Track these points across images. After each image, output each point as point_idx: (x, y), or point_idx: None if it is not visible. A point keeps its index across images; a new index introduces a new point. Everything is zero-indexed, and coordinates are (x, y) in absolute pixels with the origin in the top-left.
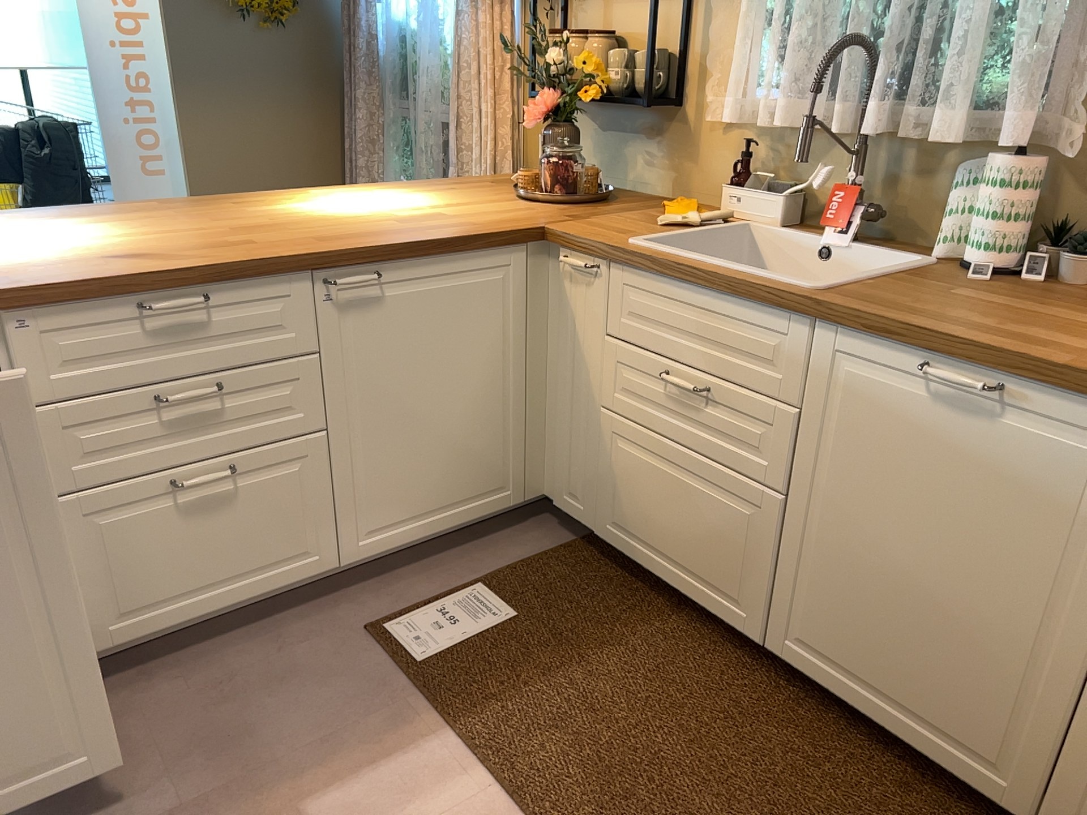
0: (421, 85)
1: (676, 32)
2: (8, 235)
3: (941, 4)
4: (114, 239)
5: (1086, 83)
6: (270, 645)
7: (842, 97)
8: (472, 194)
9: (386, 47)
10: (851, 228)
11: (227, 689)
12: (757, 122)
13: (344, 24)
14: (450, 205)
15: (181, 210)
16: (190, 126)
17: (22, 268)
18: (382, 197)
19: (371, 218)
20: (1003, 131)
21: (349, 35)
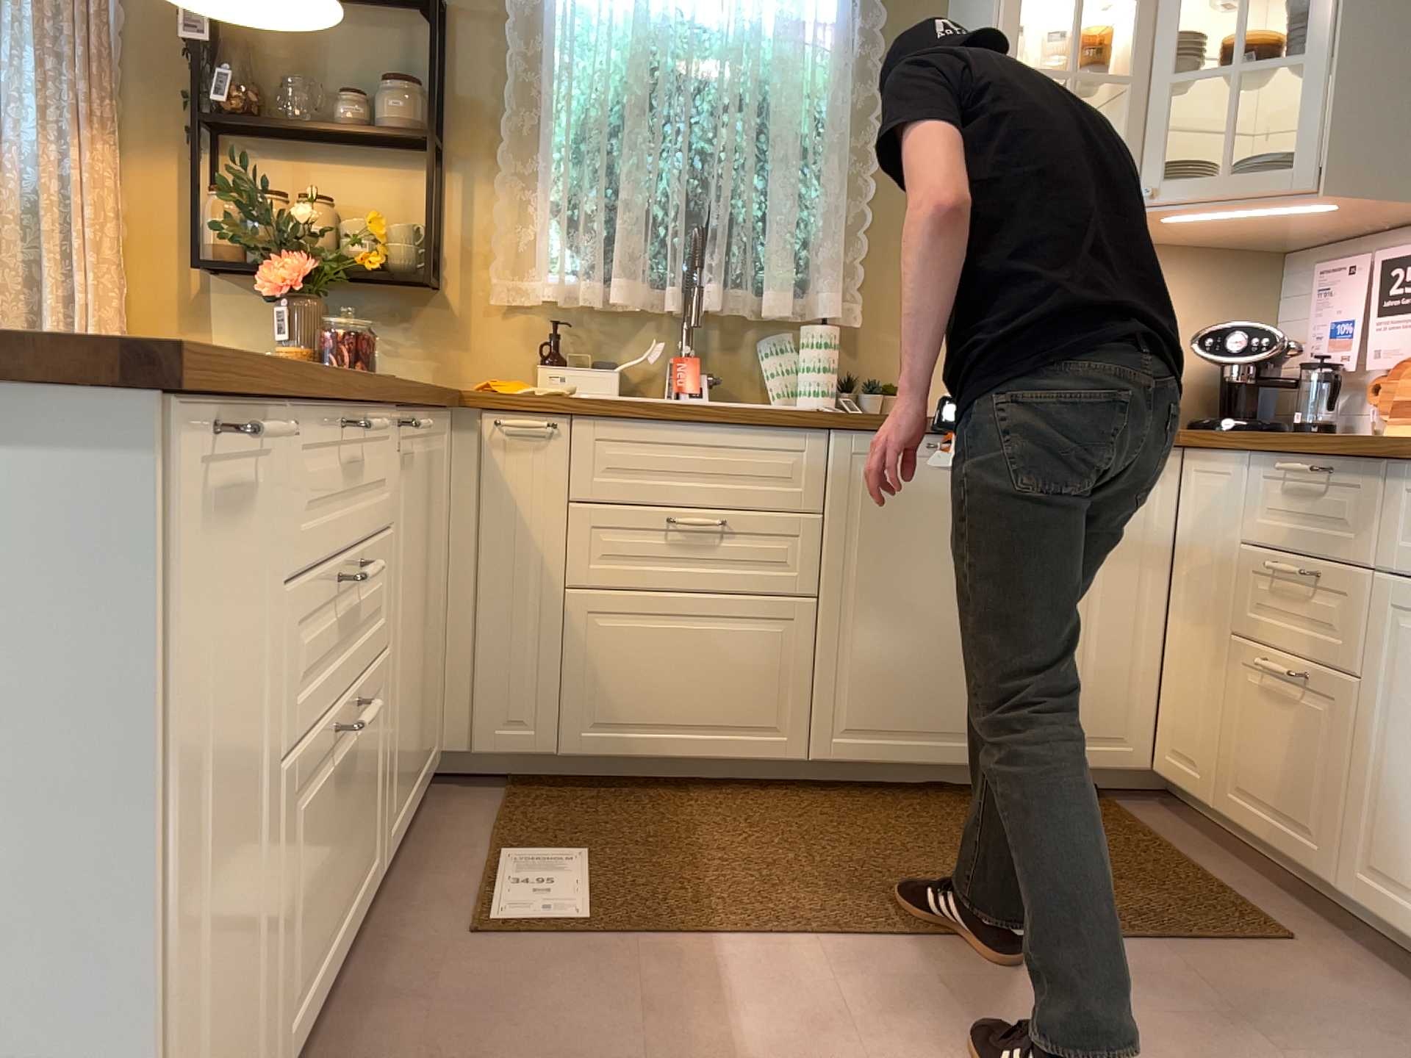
0: None
1: (427, 209)
2: None
3: (746, 209)
4: None
5: (850, 274)
6: (395, 1010)
7: (672, 277)
8: None
9: None
10: (705, 389)
11: None
12: (561, 302)
13: None
14: None
15: None
16: None
17: None
18: None
19: None
20: (819, 304)
21: None
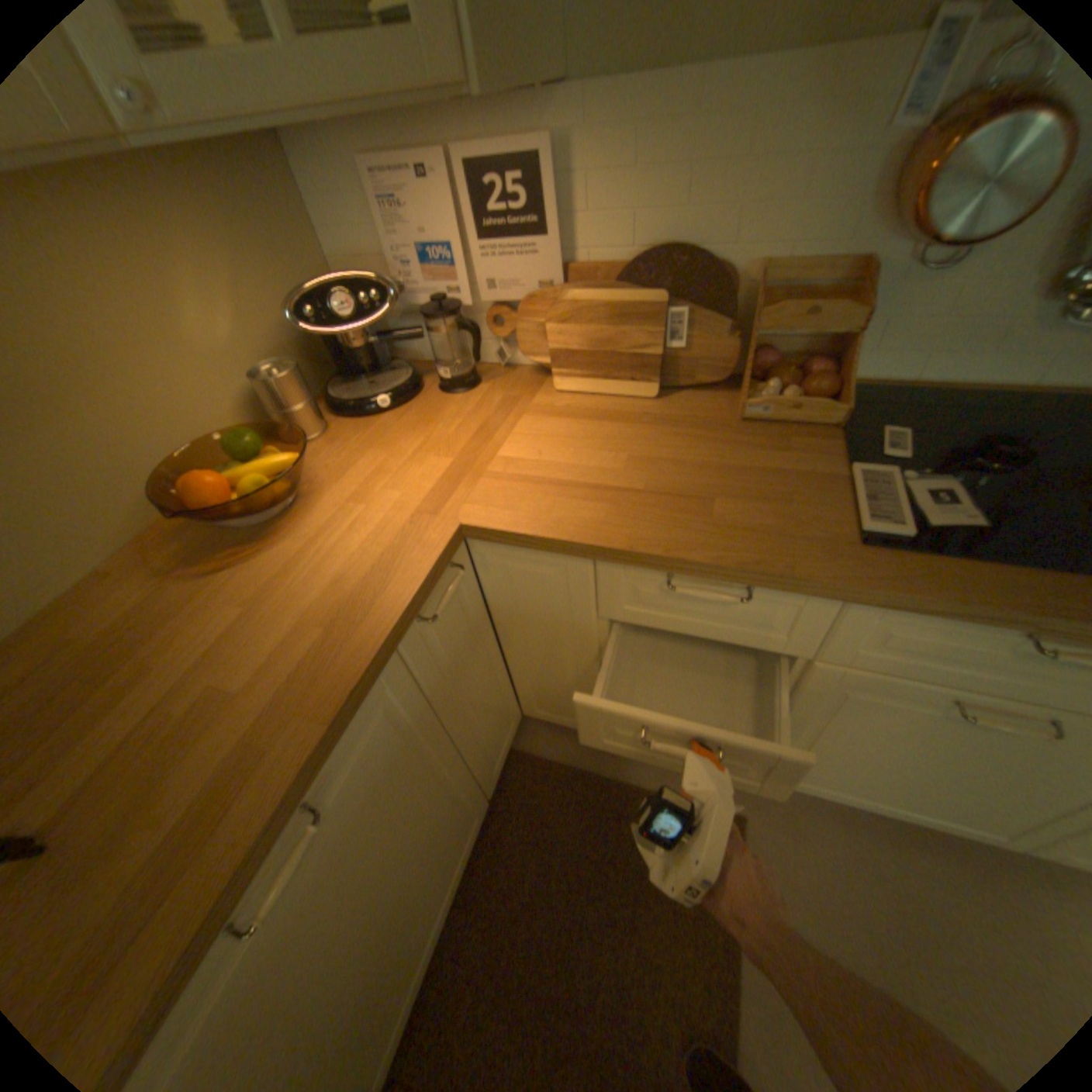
0: None
1: None
2: None
3: None
4: None
5: None
6: None
7: None
8: None
9: None
10: None
11: None
12: None
13: None
14: None
15: None
16: None
17: None
18: None
19: None
20: None
21: None
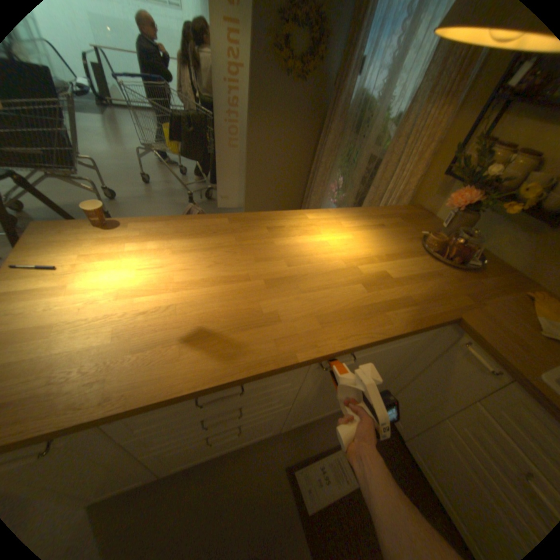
0: (369, 131)
1: None
2: (135, 265)
3: None
4: (193, 287)
5: None
6: (242, 470)
7: None
8: (397, 238)
9: (354, 101)
10: None
11: (219, 503)
12: None
13: (334, 80)
14: (389, 257)
15: (238, 234)
16: (251, 129)
17: (121, 349)
18: (347, 233)
19: (347, 274)
20: None
21: (336, 89)
